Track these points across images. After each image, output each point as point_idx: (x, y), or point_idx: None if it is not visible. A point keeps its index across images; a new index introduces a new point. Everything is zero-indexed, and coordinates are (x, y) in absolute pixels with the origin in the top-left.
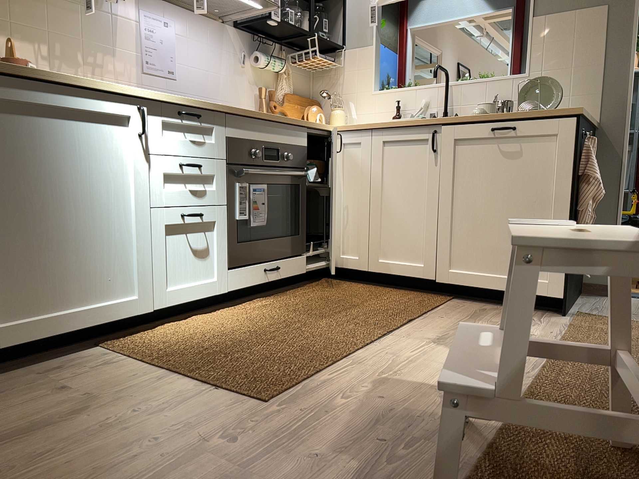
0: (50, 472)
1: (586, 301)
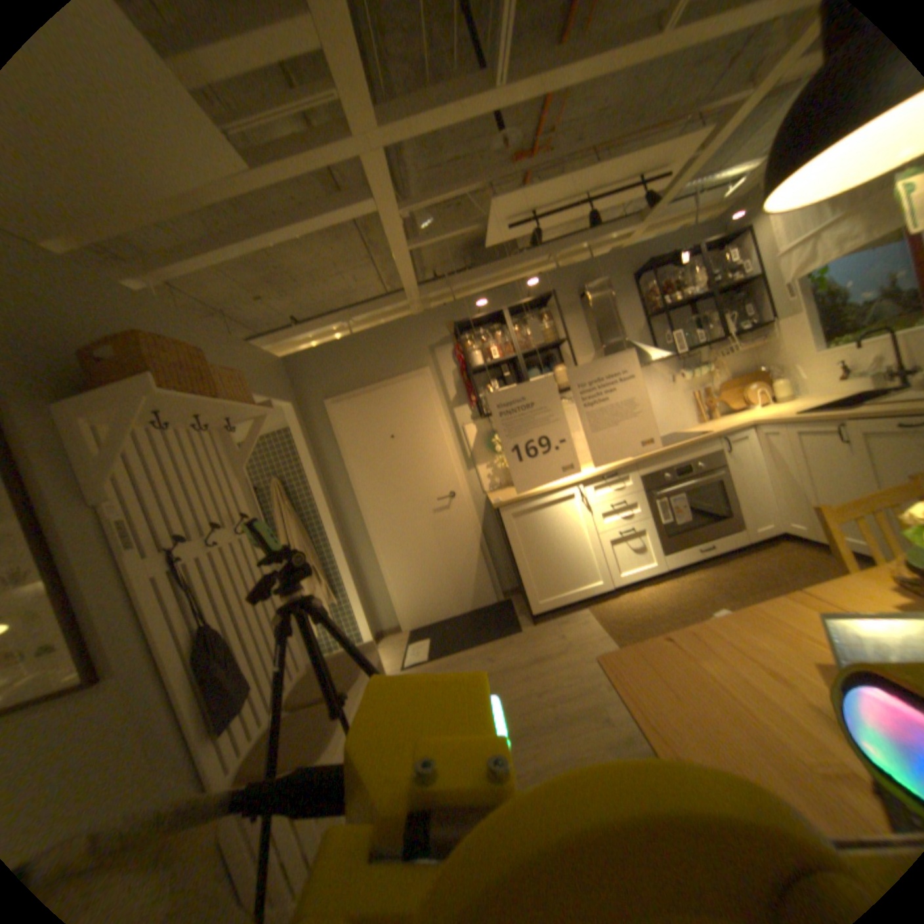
0: (541, 680)
1: None
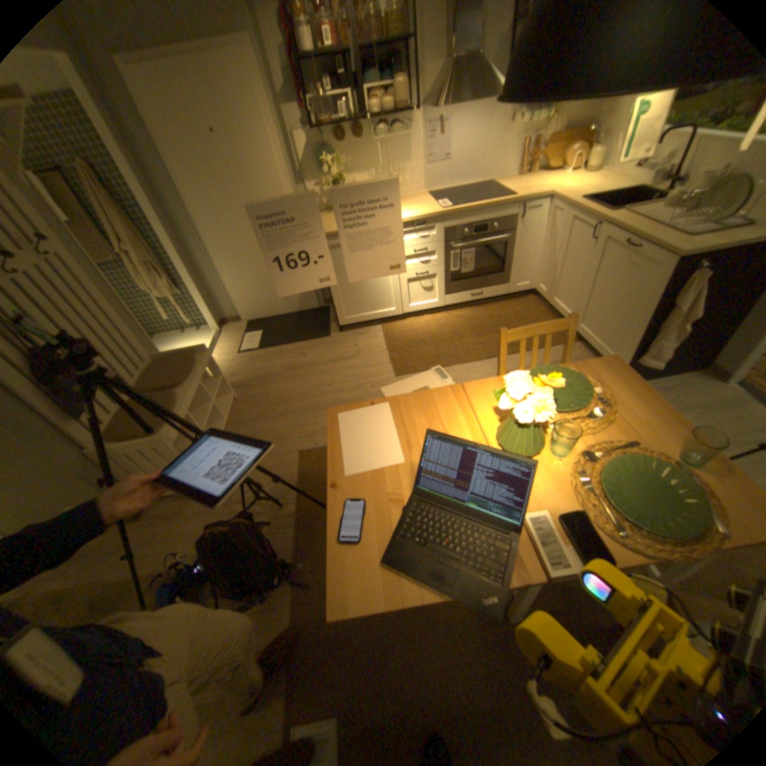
0: (334, 376)
1: (679, 382)
